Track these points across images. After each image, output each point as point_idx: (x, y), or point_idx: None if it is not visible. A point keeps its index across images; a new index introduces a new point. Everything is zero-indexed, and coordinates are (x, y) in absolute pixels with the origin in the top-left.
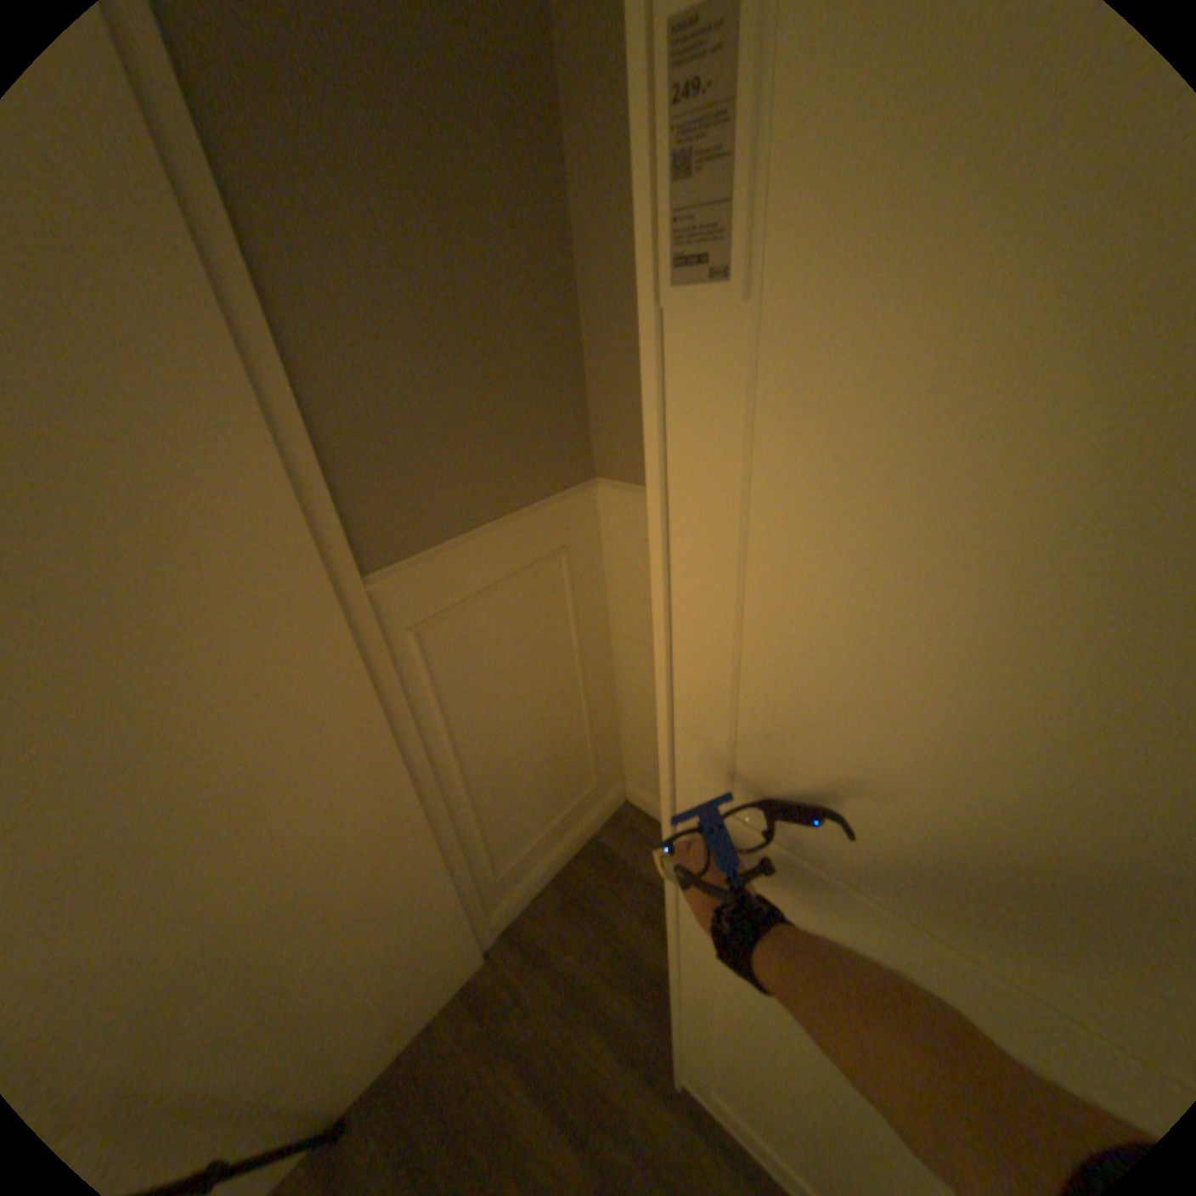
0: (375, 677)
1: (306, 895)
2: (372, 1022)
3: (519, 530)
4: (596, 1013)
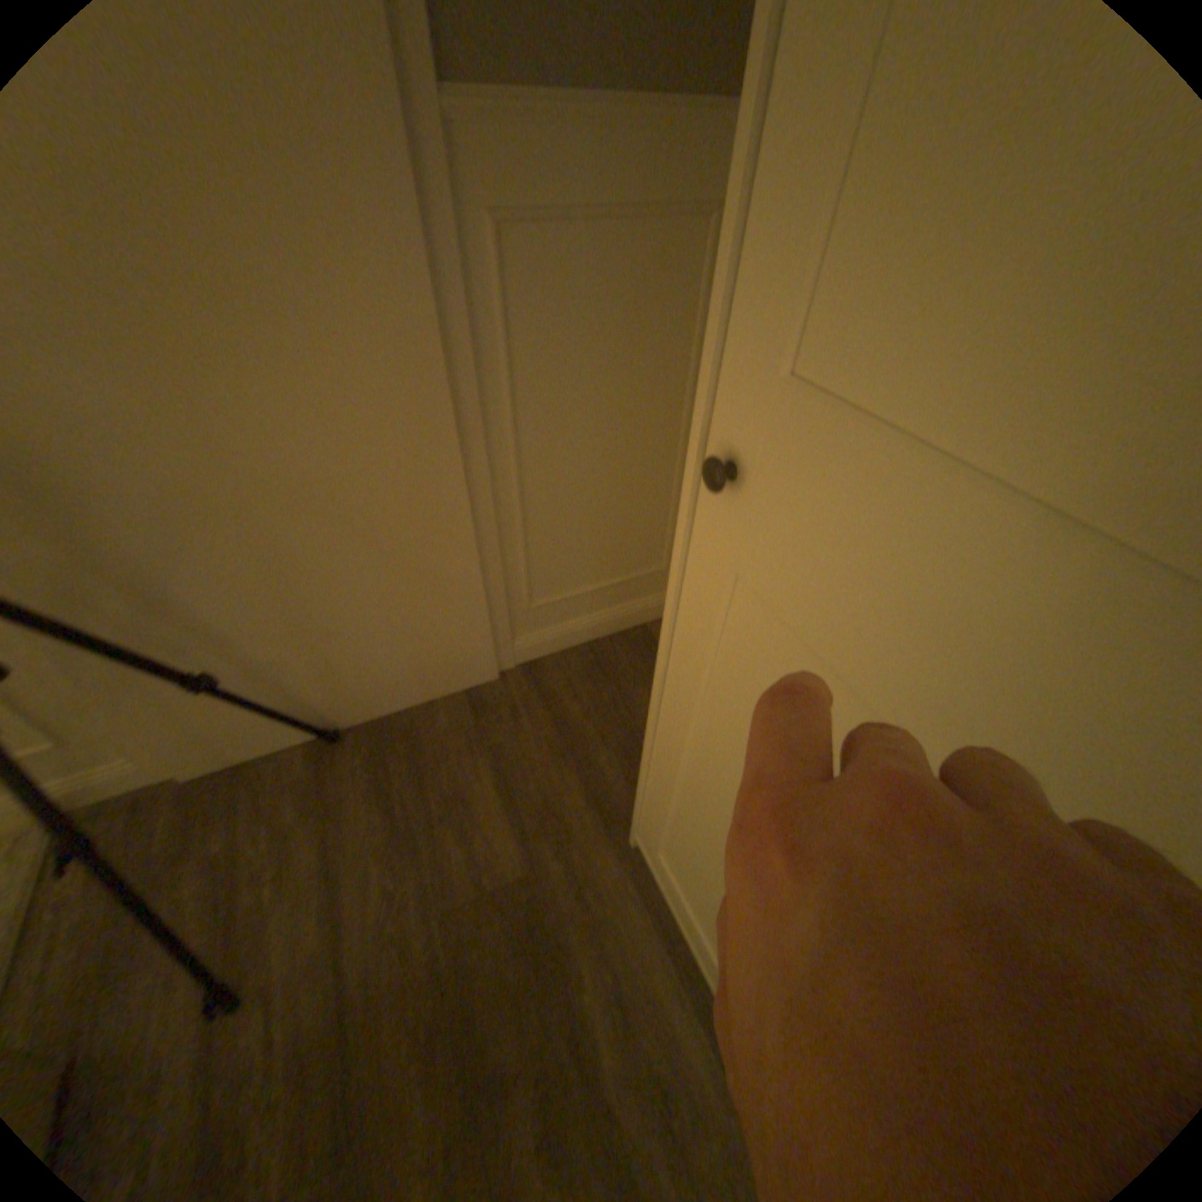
0: (433, 265)
1: (327, 494)
2: (381, 668)
3: (661, 144)
4: (581, 758)
